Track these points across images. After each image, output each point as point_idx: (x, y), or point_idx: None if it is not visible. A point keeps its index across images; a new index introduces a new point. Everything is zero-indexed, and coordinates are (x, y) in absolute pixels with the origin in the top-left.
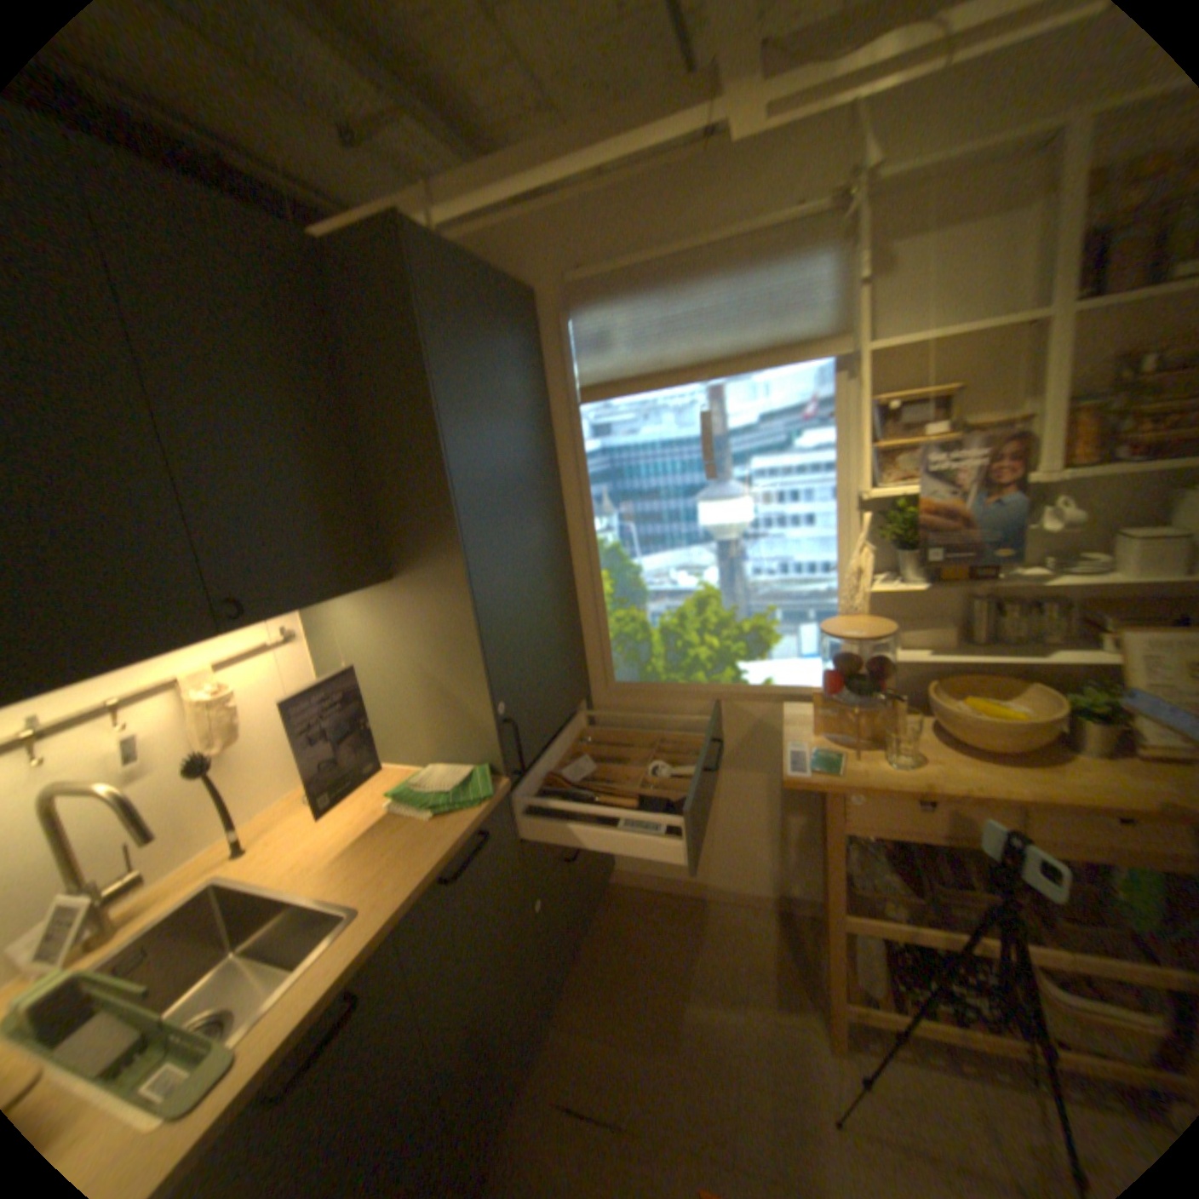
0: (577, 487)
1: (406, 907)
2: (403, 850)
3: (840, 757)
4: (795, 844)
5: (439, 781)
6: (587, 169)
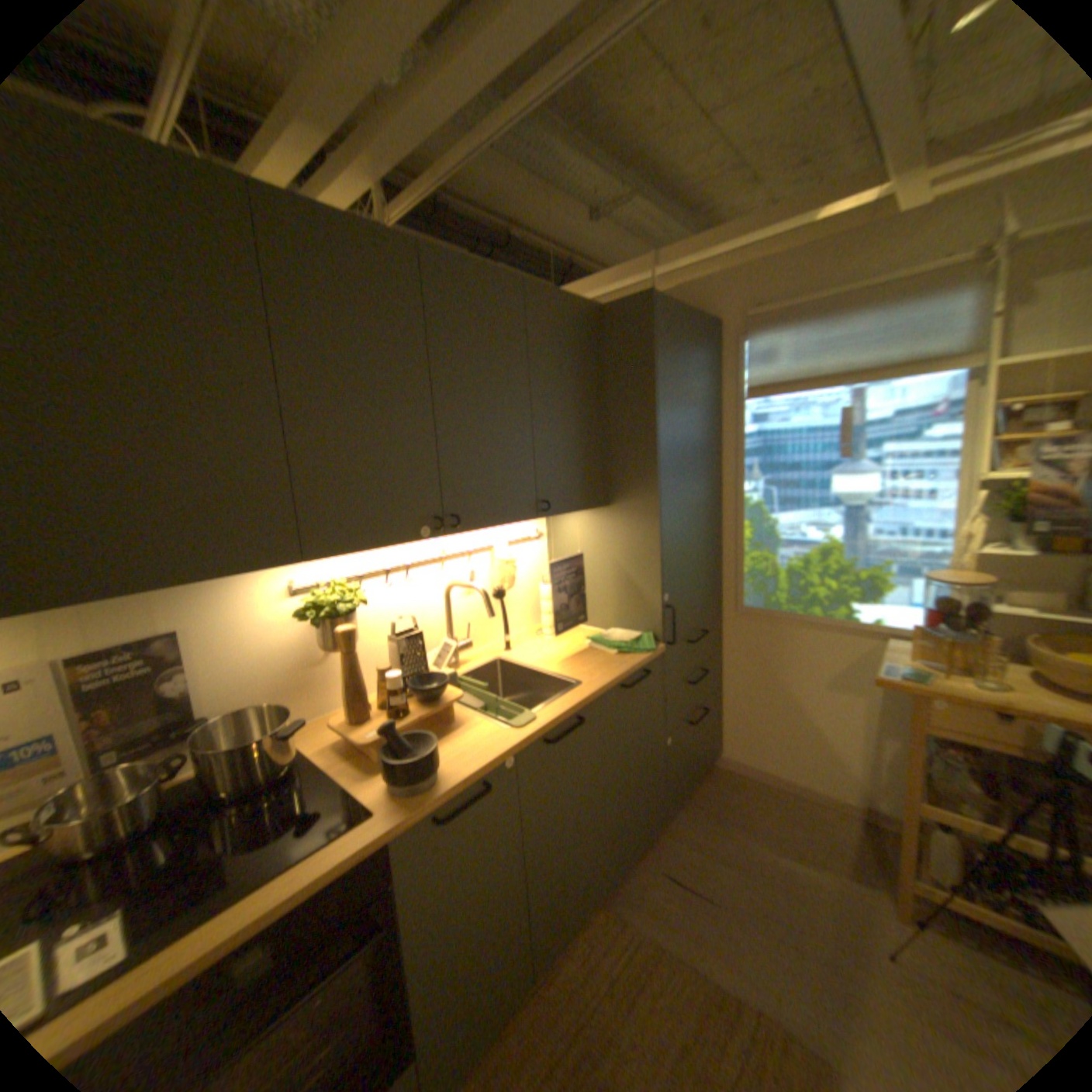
0: (734, 459)
1: (608, 688)
2: (602, 665)
3: (932, 676)
4: (889, 766)
5: (620, 637)
6: (773, 235)
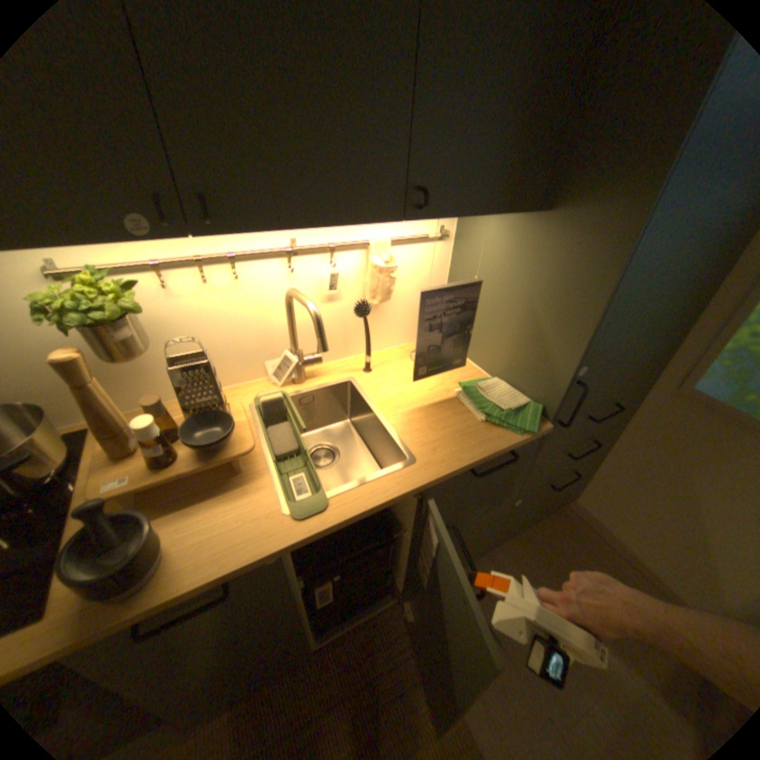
0: None
1: (445, 480)
2: (458, 434)
3: None
4: None
5: (500, 396)
6: None
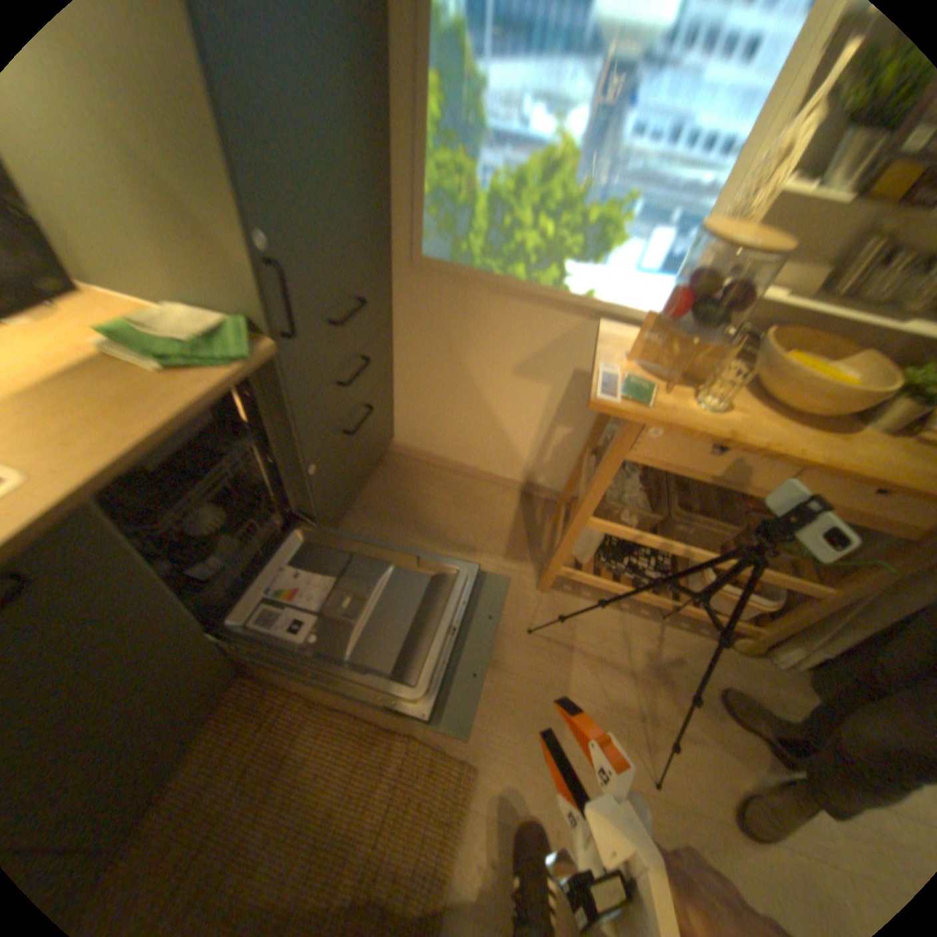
0: None
1: (100, 478)
2: (109, 403)
3: (650, 386)
4: (553, 447)
5: (172, 324)
6: None
